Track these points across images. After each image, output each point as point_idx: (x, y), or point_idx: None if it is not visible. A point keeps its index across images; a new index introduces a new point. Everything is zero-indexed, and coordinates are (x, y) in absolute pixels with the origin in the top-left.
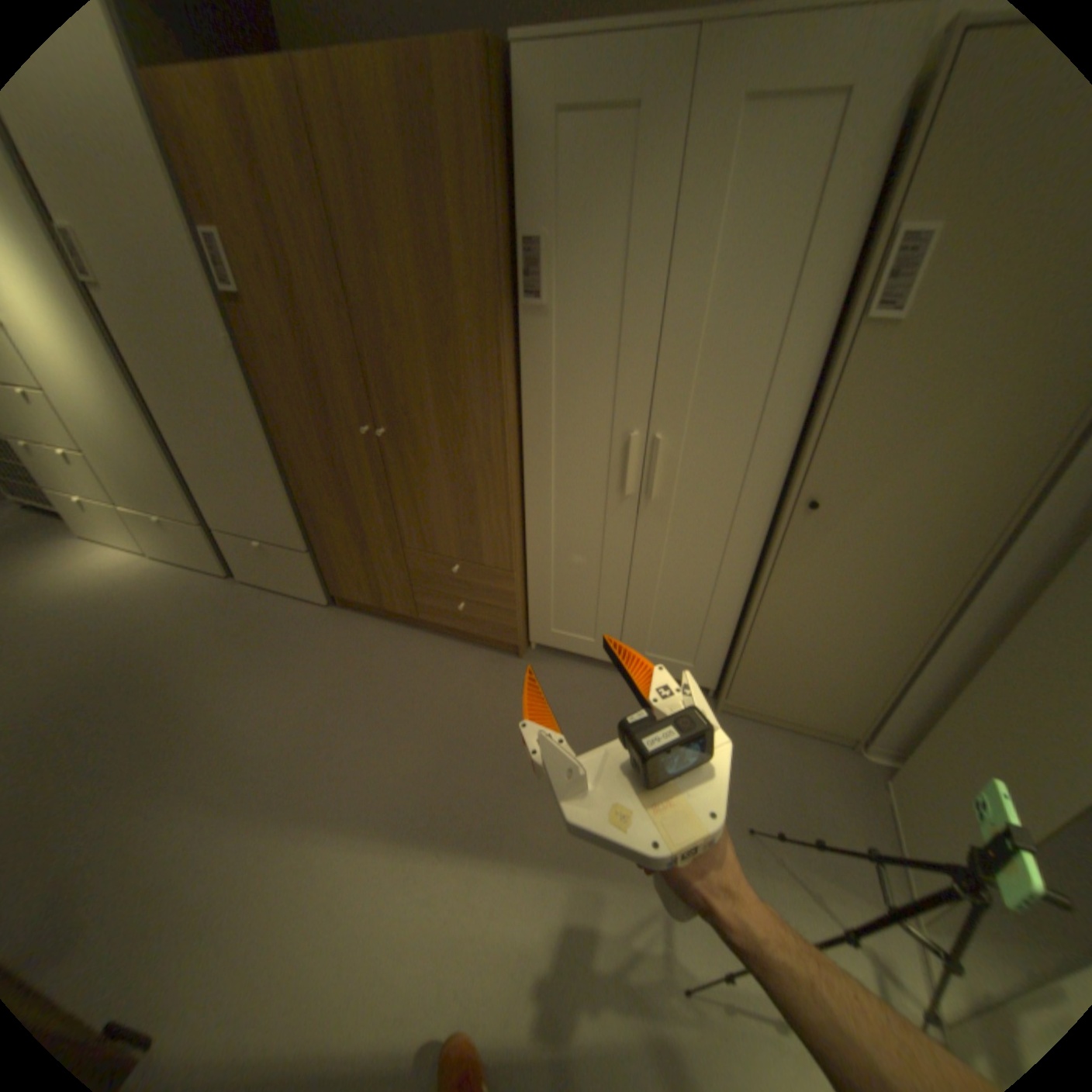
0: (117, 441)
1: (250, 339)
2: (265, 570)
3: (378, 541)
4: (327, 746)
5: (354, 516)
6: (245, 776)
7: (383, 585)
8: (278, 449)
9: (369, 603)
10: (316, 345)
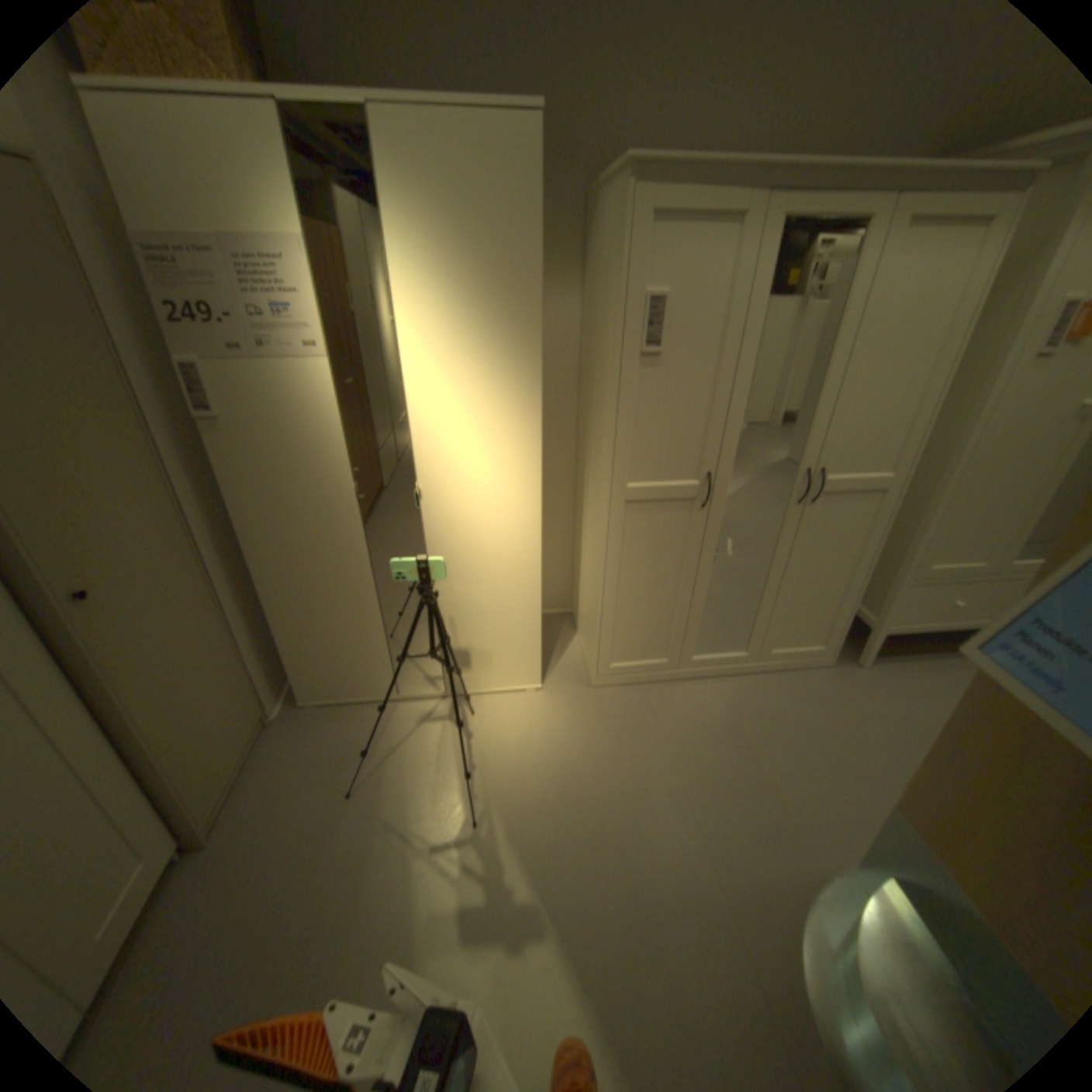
0: None
1: None
2: None
3: None
4: None
5: None
6: None
7: None
8: None
9: None
10: None
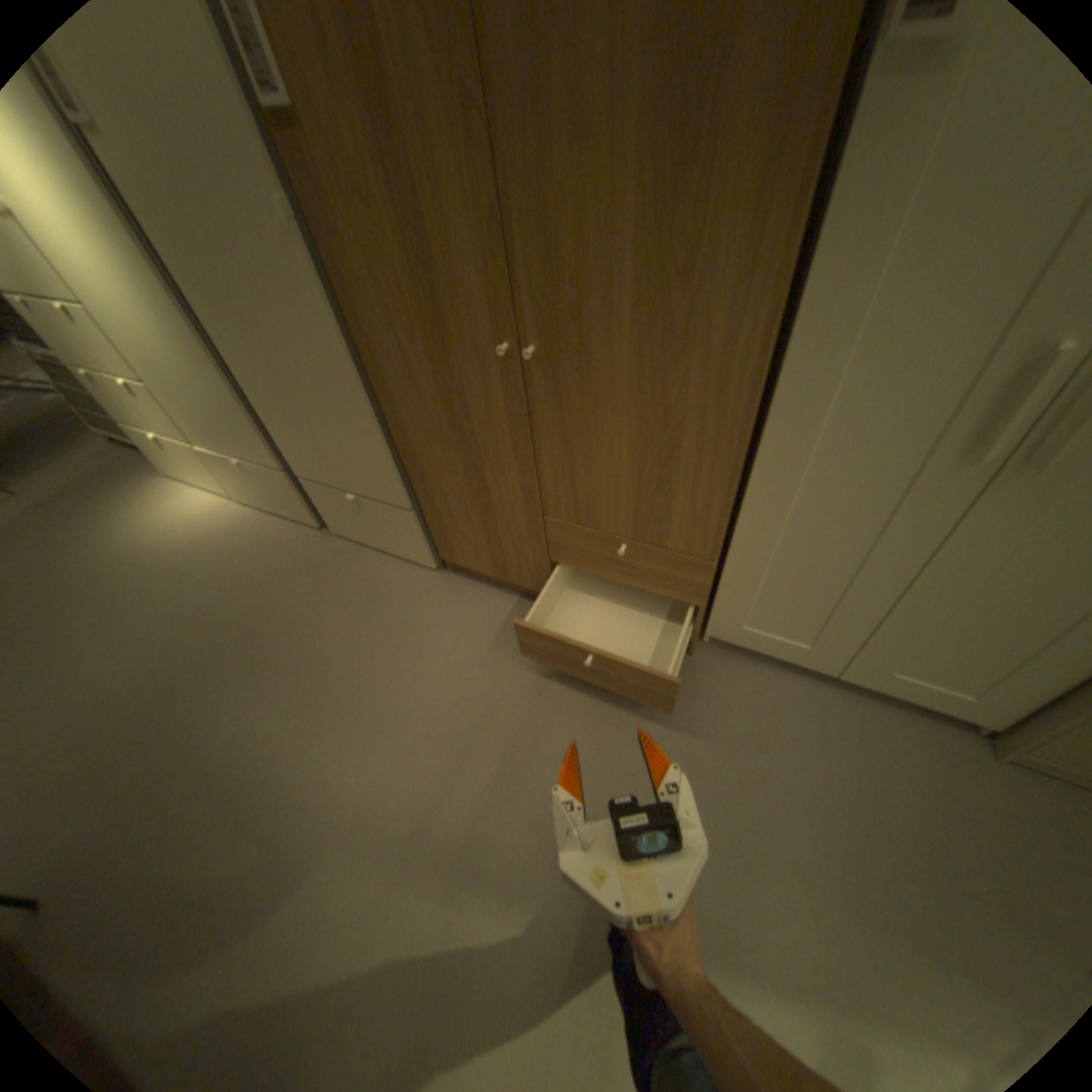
0: (177, 368)
1: (320, 200)
2: (363, 526)
3: (509, 505)
4: (460, 768)
5: (477, 472)
6: (370, 801)
7: (510, 557)
8: (372, 378)
9: (490, 573)
10: (427, 200)
